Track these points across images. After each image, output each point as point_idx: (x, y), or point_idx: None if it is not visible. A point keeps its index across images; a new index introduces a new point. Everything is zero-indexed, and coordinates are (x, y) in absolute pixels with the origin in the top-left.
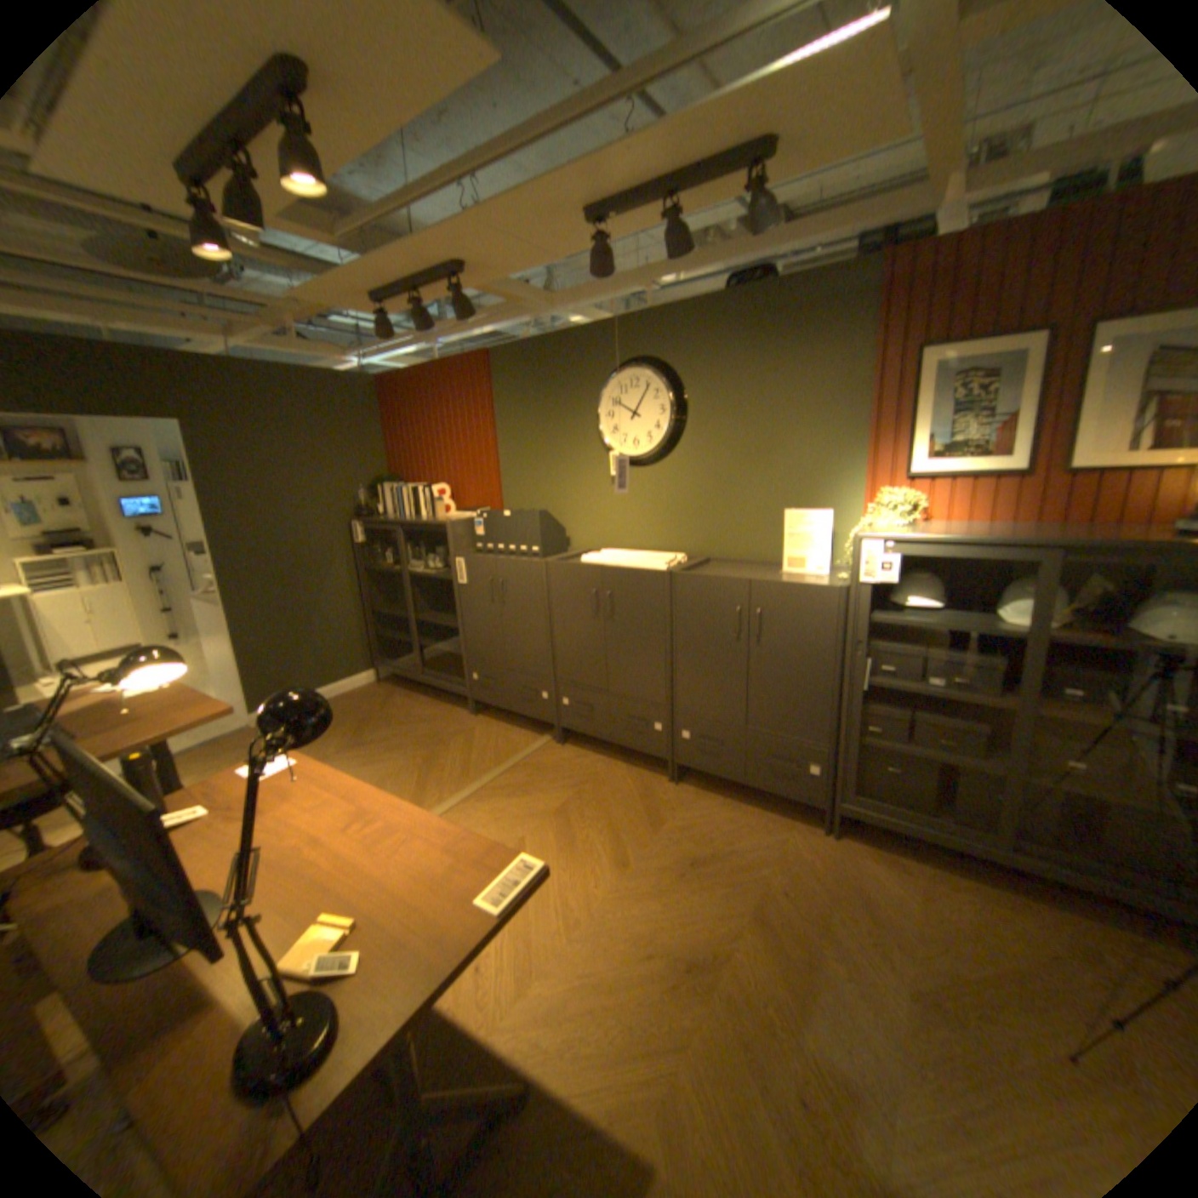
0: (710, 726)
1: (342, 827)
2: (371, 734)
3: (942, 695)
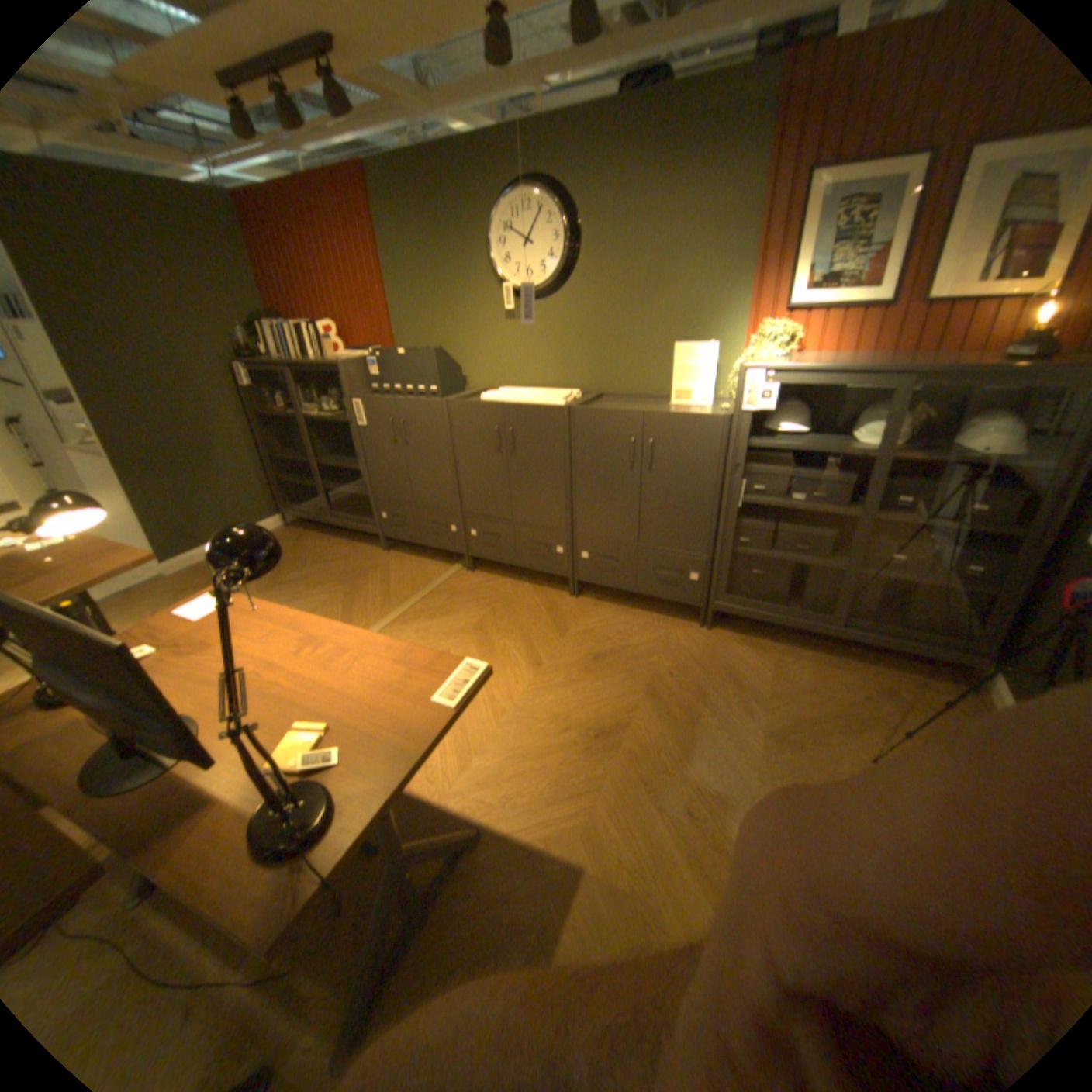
0: (609, 546)
1: (298, 651)
2: (293, 573)
3: (806, 507)
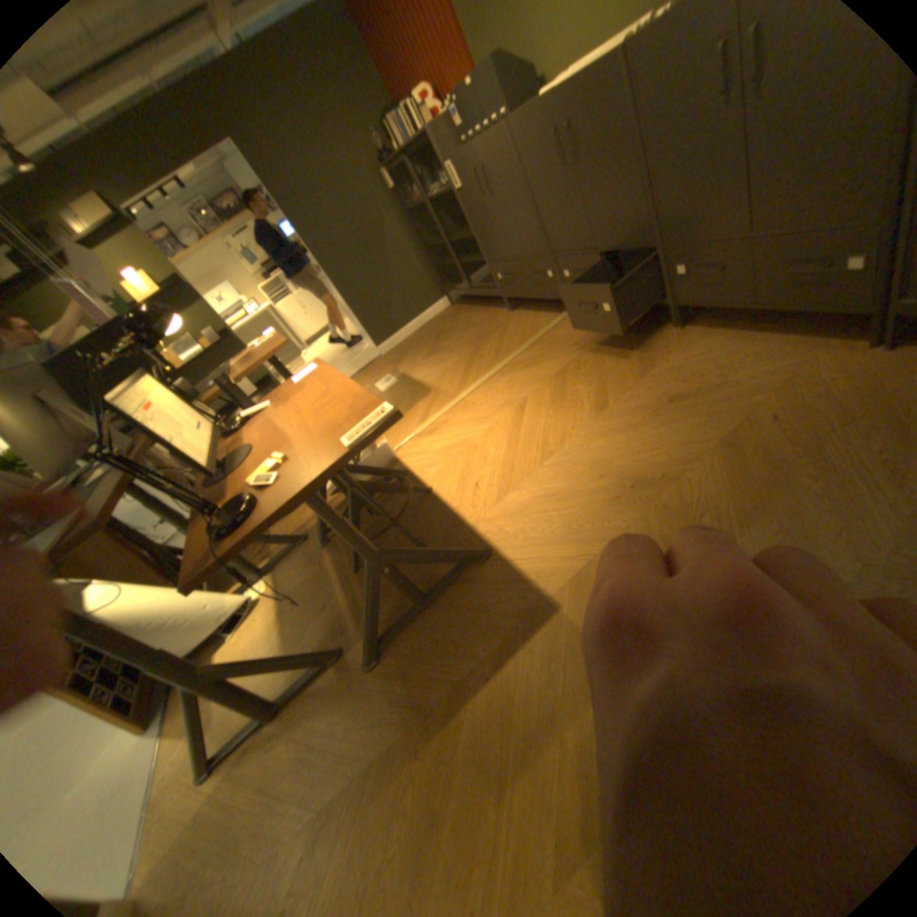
0: (708, 248)
1: (314, 401)
2: (443, 342)
3: None
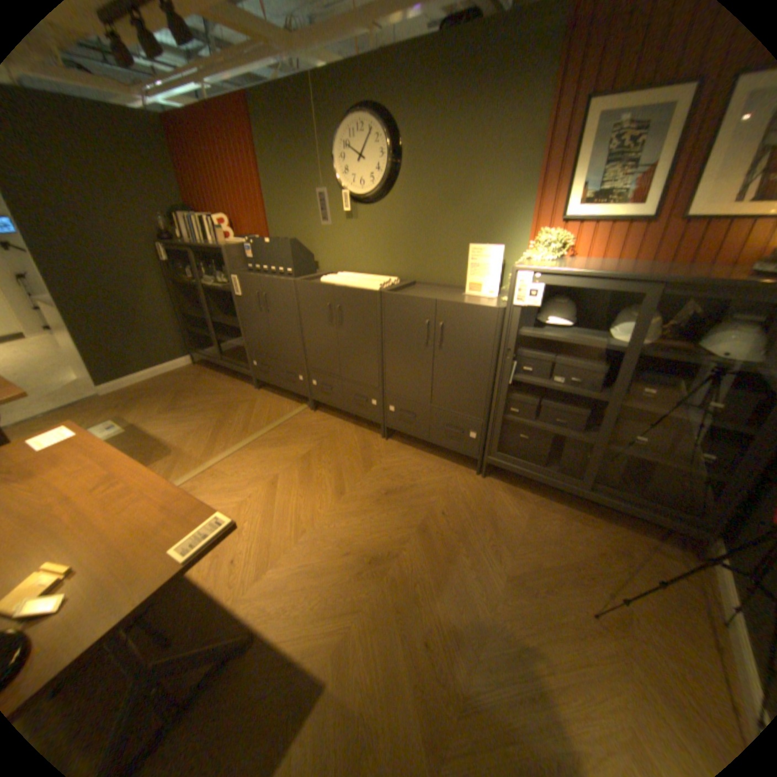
0: (407, 403)
1: (93, 487)
2: (184, 401)
3: (562, 389)
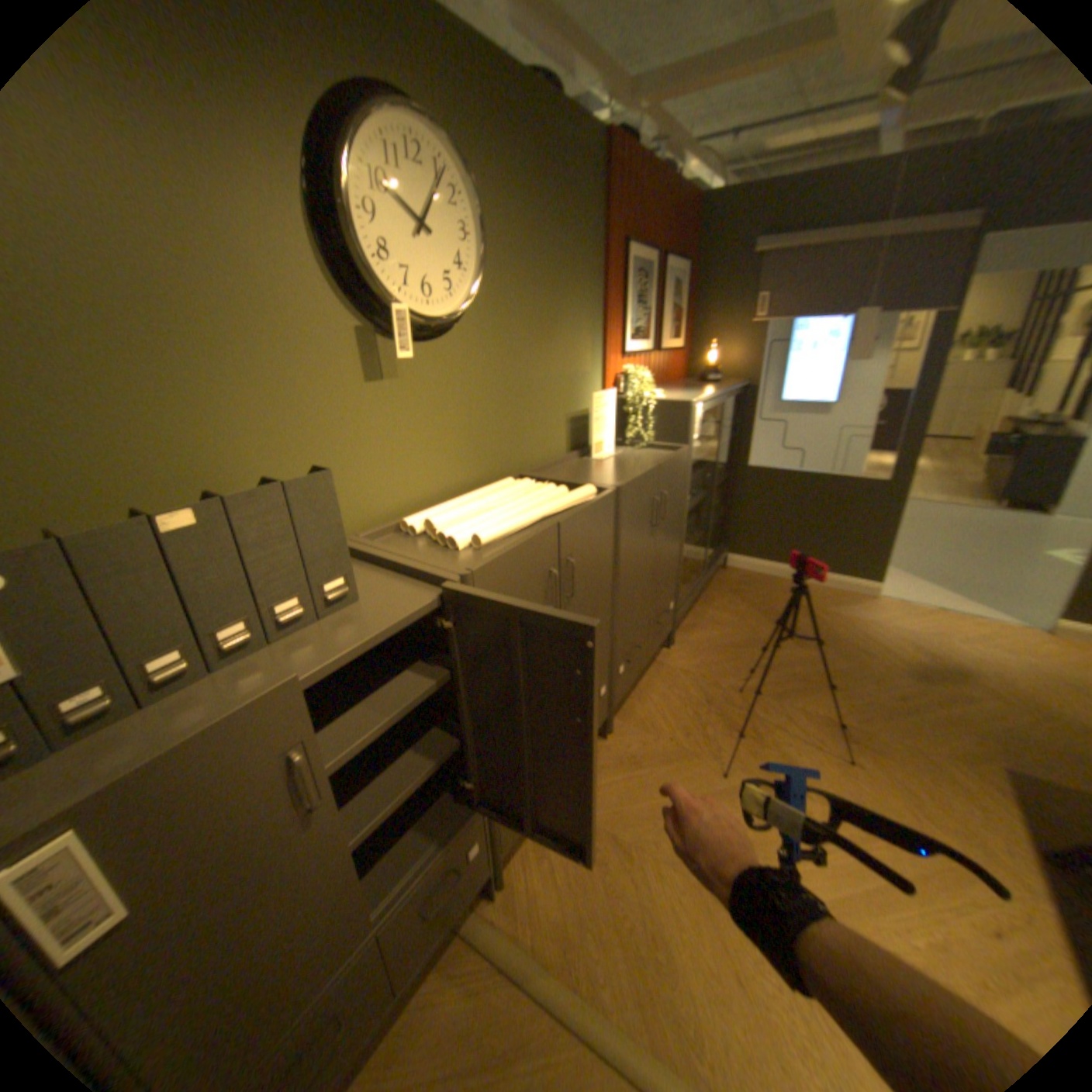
0: (634, 637)
1: None
2: None
3: (694, 504)
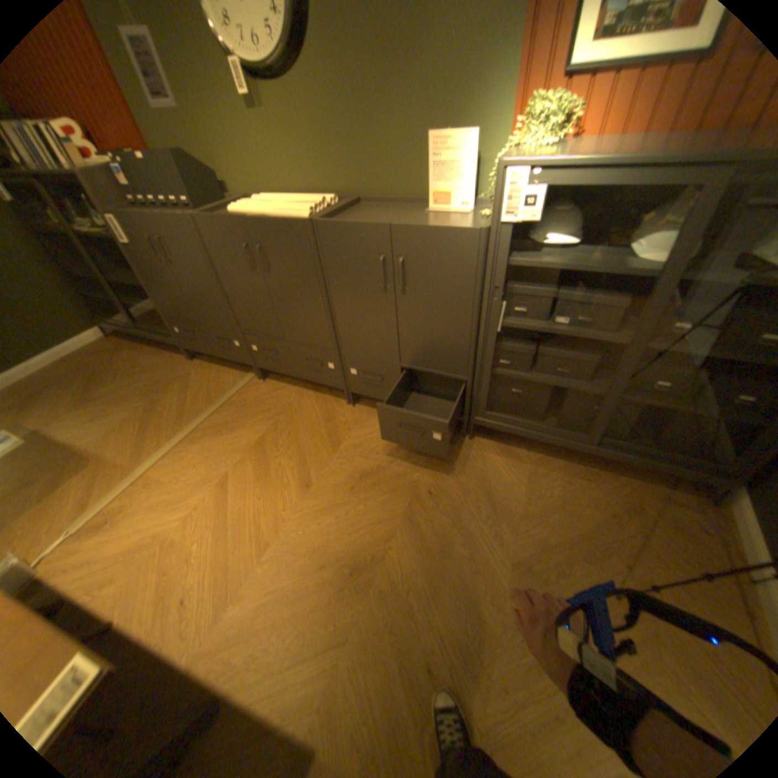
0: (371, 364)
1: None
2: (99, 388)
3: (566, 333)
